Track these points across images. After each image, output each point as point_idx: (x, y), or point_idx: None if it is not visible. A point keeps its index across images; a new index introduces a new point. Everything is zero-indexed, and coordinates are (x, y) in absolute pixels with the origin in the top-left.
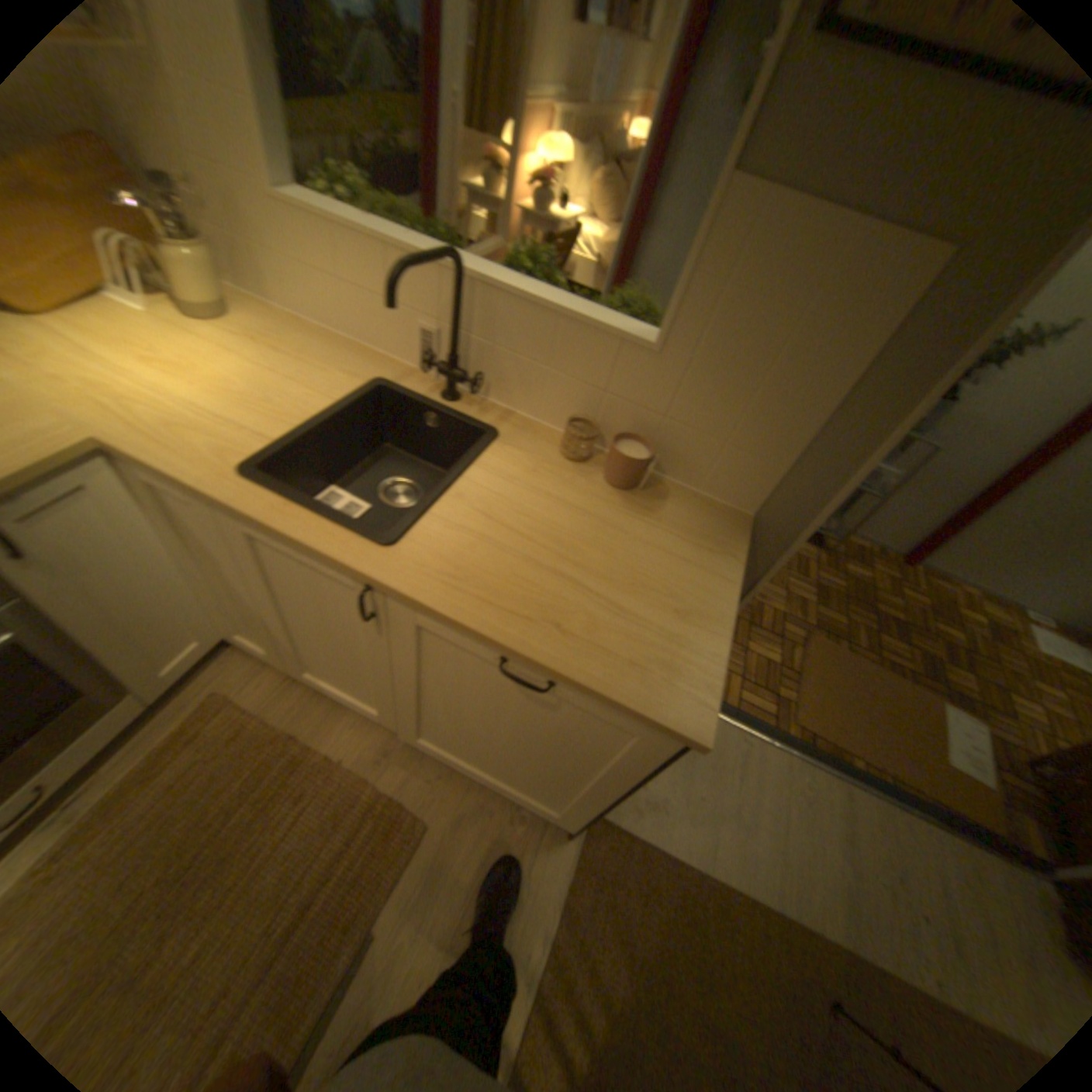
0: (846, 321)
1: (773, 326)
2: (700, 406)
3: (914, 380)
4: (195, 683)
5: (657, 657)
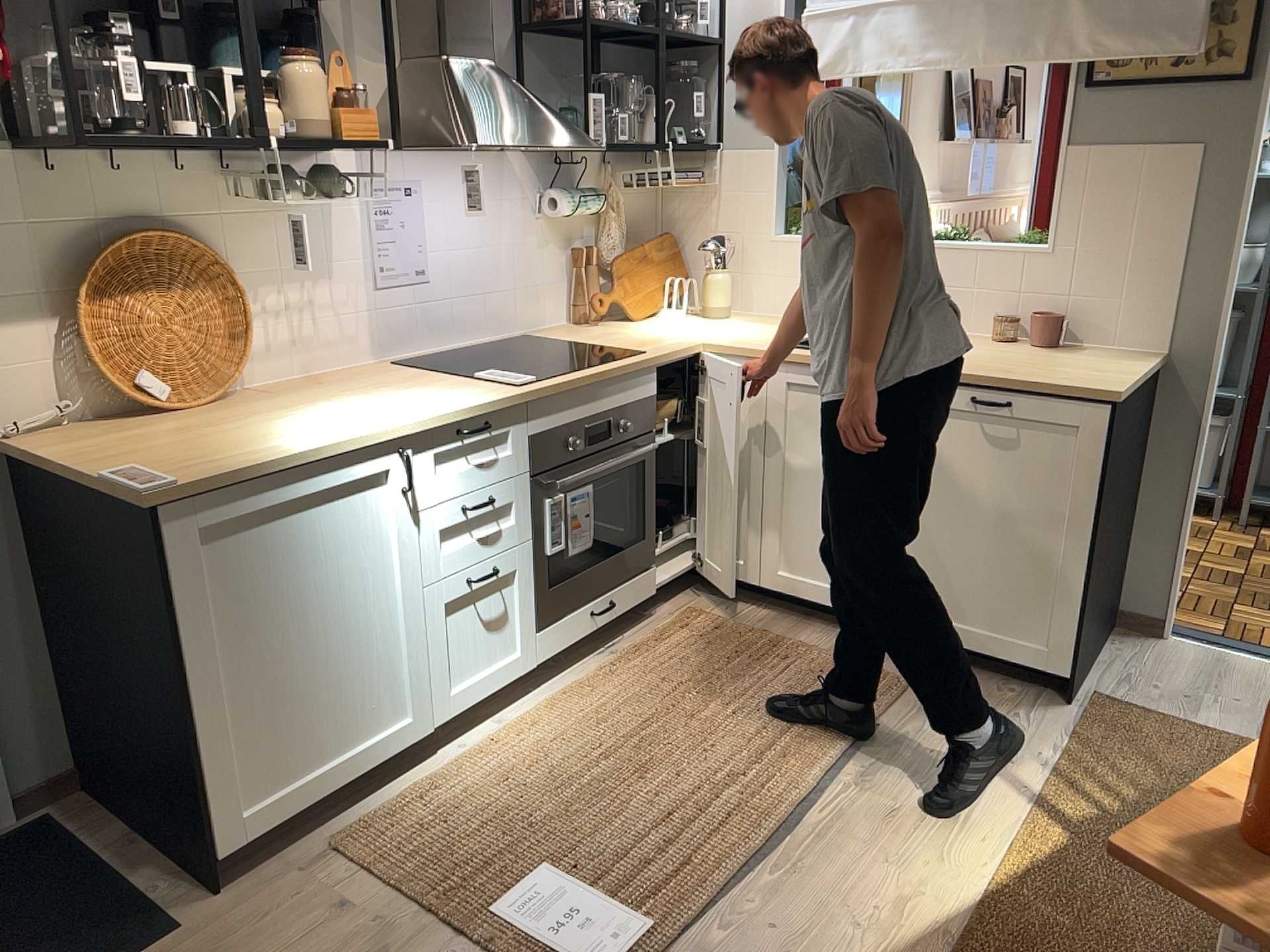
0: (1165, 193)
1: (1122, 210)
2: (1093, 276)
3: (1226, 212)
4: (676, 604)
5: (1084, 377)
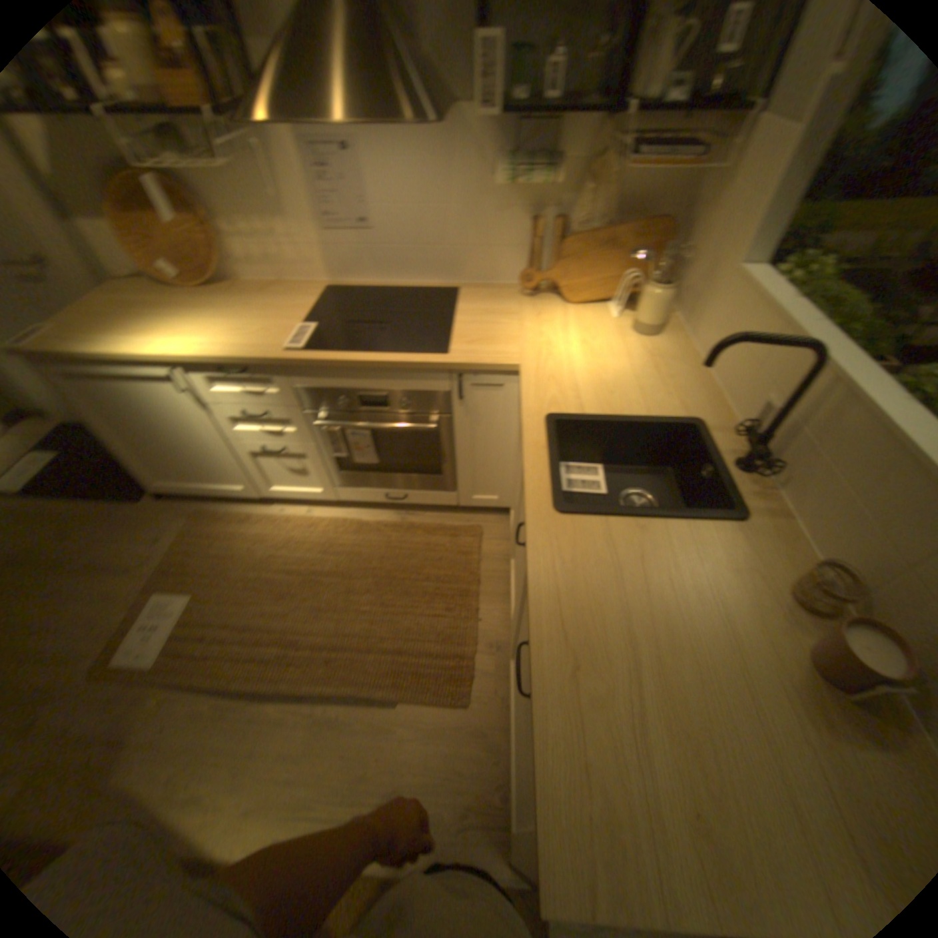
0: None
1: None
2: None
3: None
4: (480, 516)
5: (617, 804)
